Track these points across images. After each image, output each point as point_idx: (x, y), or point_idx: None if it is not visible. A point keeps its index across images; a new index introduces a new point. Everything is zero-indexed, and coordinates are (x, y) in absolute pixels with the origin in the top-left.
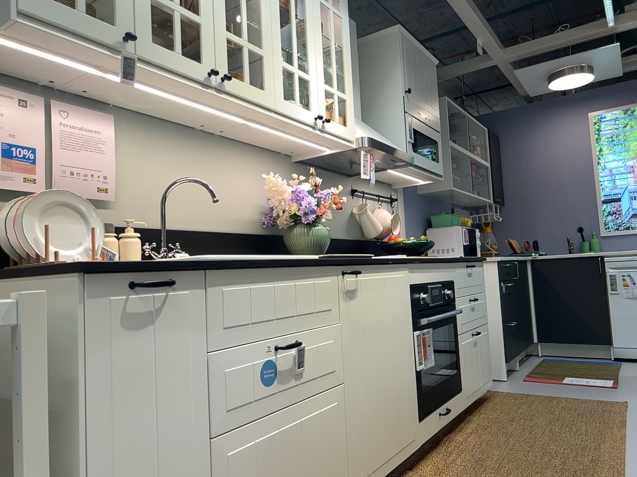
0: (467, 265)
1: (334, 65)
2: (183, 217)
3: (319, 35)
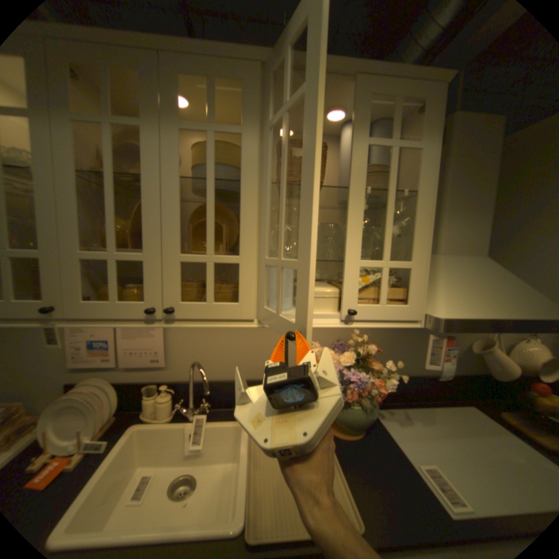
0: None
1: (388, 226)
2: (227, 370)
3: (358, 194)
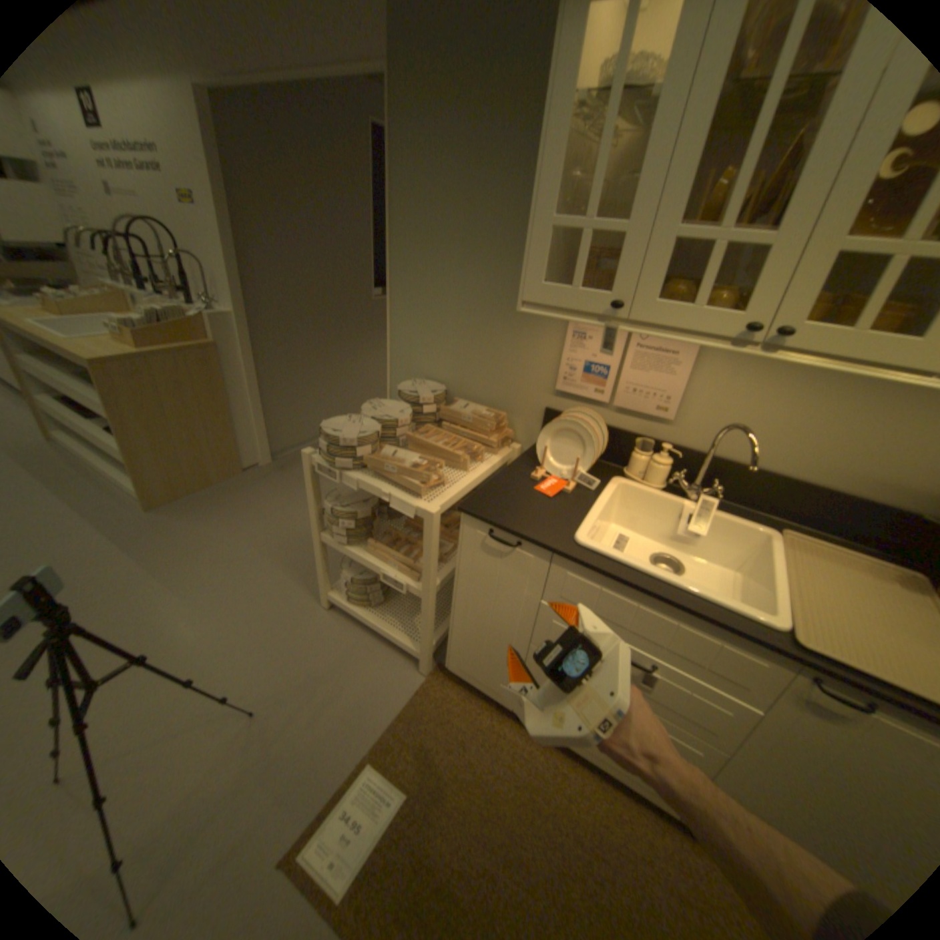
0: None
1: None
2: (770, 454)
3: None
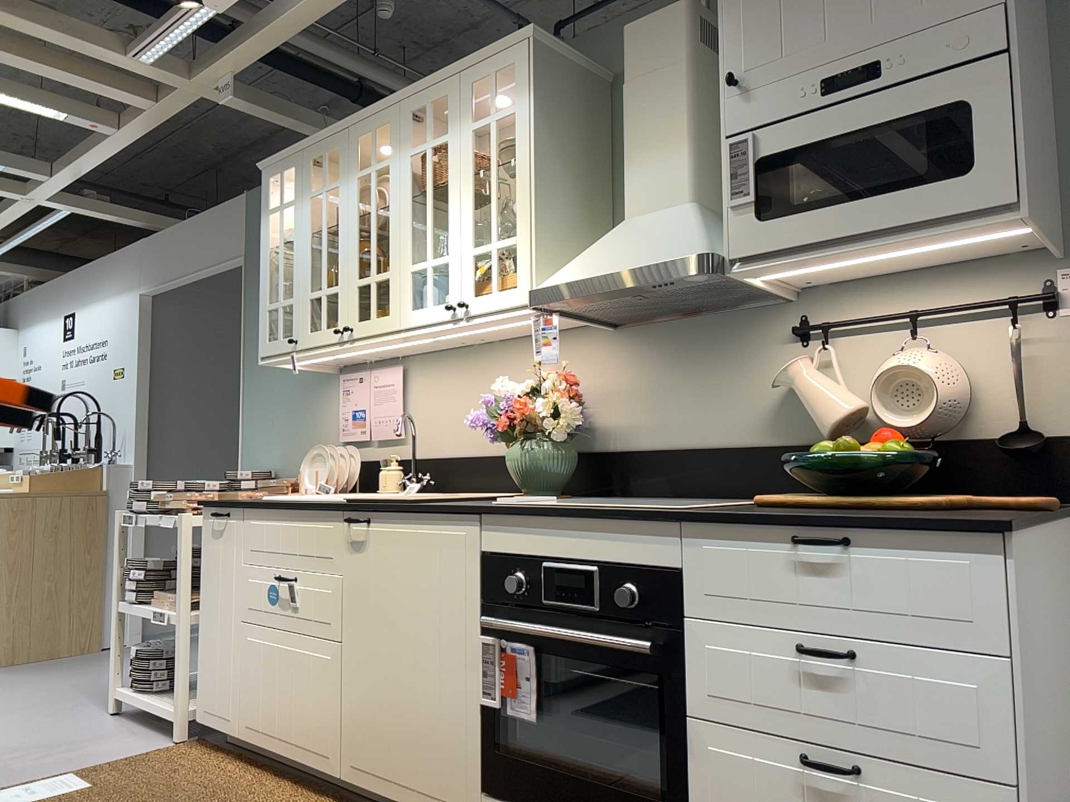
0: (796, 537)
1: (492, 205)
2: (457, 443)
3: (466, 182)
